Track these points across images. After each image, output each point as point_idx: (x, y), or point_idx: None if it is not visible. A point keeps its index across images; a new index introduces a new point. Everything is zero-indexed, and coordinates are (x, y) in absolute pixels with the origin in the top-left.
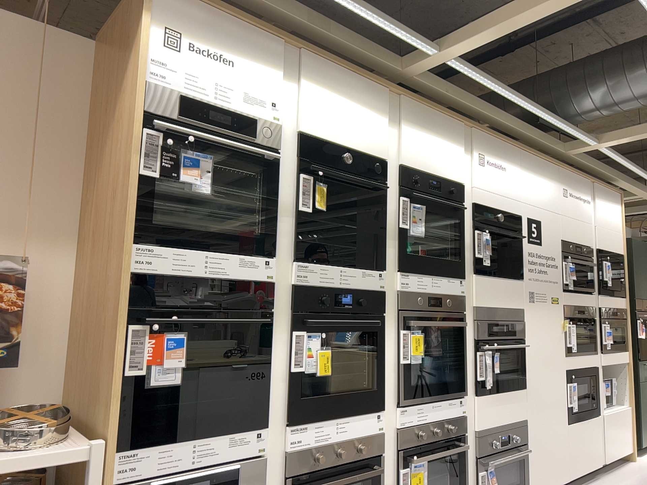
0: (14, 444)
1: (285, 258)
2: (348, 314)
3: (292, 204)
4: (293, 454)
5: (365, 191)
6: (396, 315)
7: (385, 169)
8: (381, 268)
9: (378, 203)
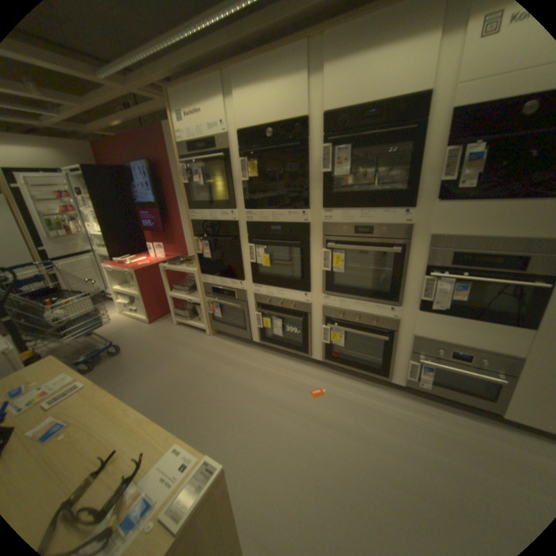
0: (184, 267)
1: (241, 209)
2: (281, 239)
3: (240, 178)
4: (256, 298)
5: (290, 152)
6: (323, 242)
7: (310, 123)
8: (307, 208)
9: (302, 157)
